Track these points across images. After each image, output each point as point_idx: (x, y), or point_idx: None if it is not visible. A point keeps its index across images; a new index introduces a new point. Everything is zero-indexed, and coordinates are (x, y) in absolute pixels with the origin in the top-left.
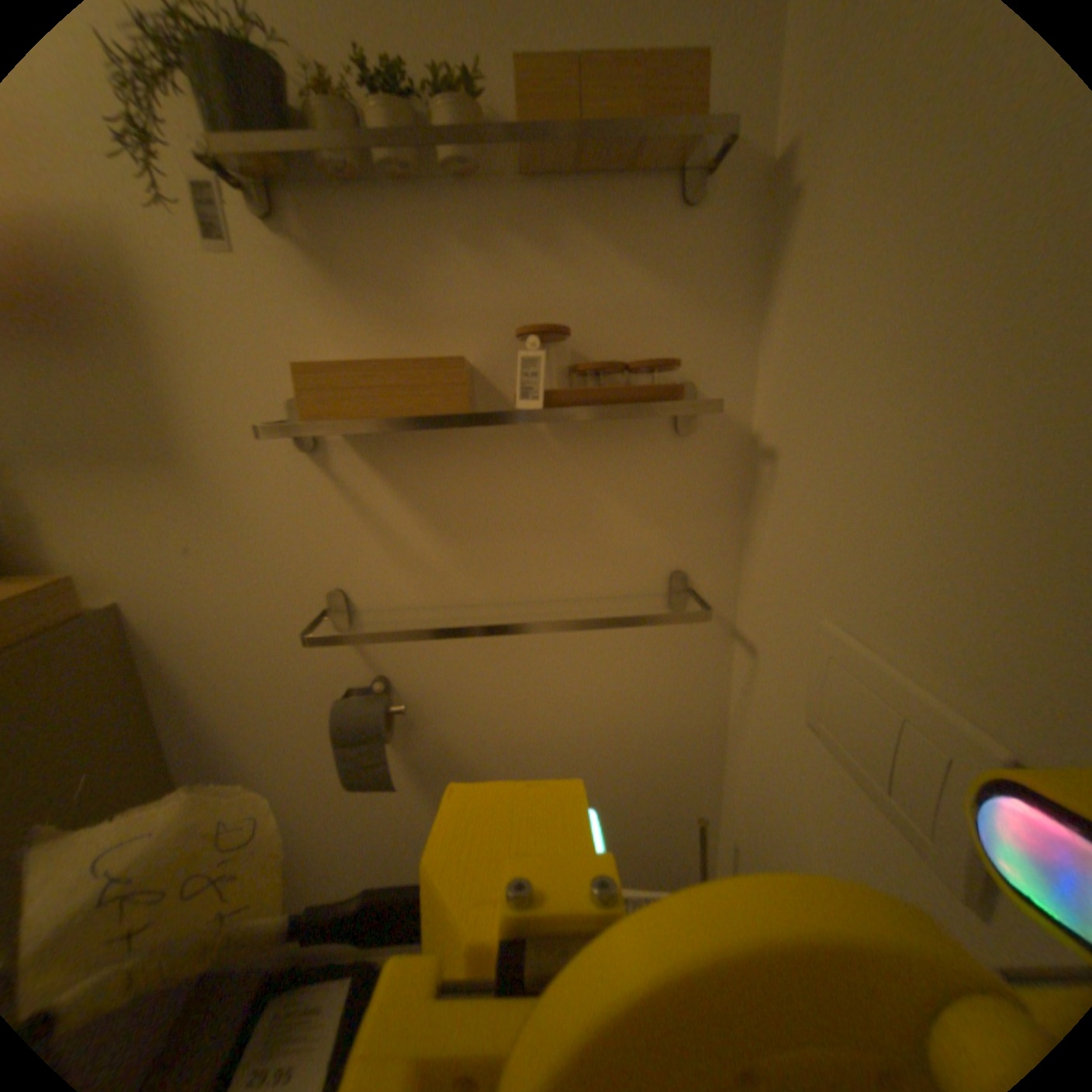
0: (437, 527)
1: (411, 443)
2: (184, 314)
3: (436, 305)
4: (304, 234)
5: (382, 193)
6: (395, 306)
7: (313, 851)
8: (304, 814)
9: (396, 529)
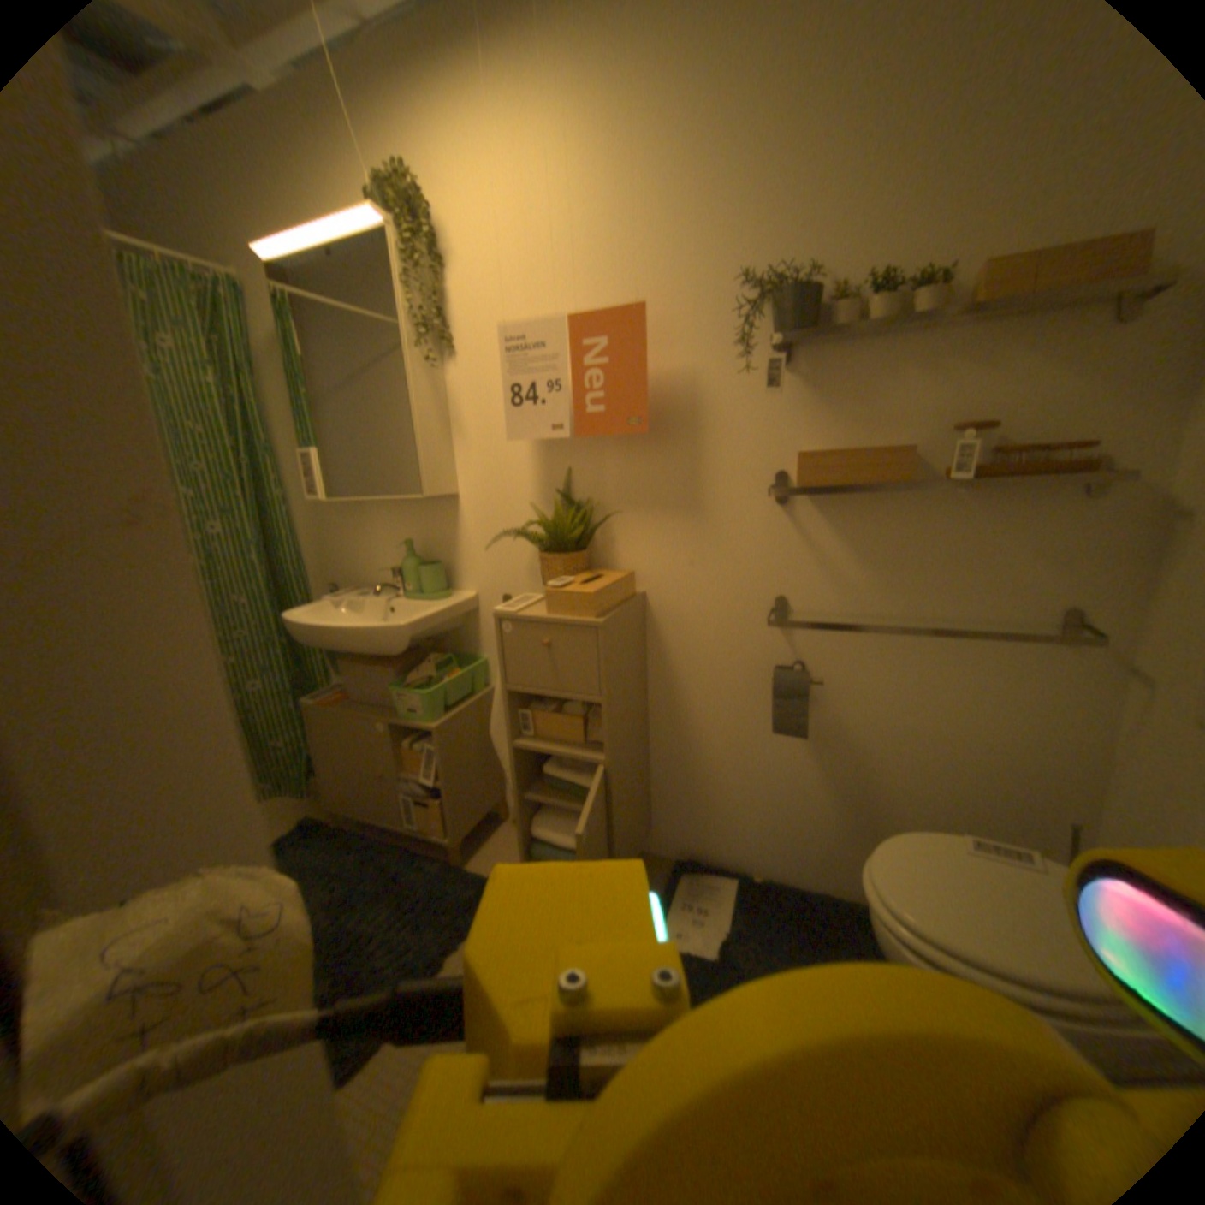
0: (864, 558)
1: (856, 500)
2: (726, 422)
3: (892, 408)
4: (809, 371)
5: (867, 341)
6: (862, 410)
7: (725, 780)
8: (725, 751)
9: (833, 558)
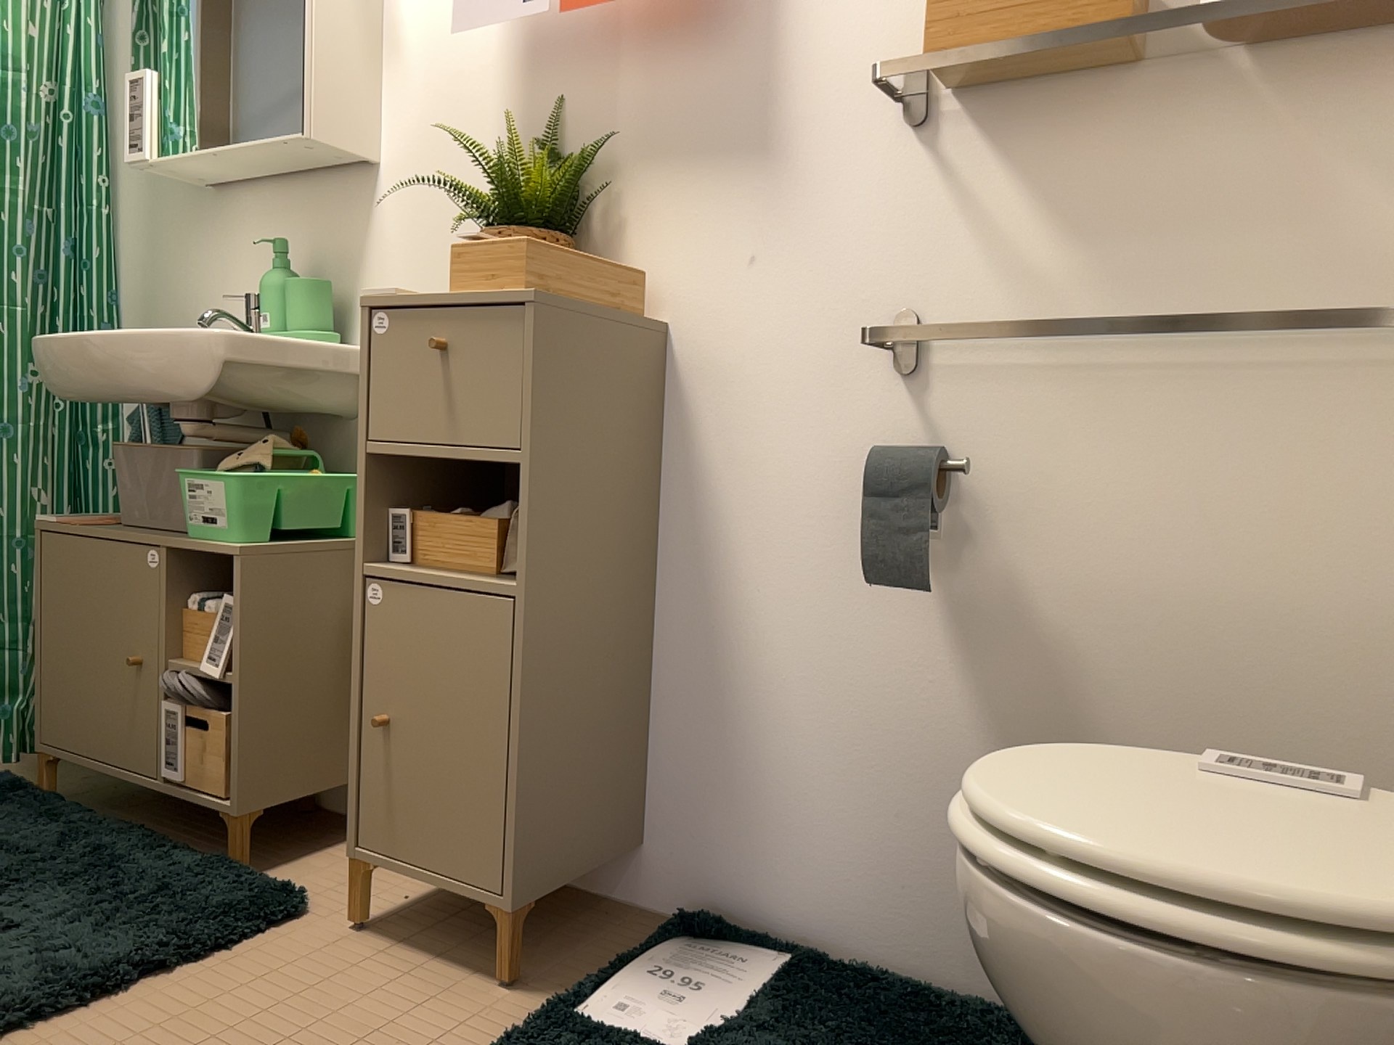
0: (1050, 226)
1: (1035, 114)
2: None
3: None
4: None
5: None
6: None
7: (786, 720)
8: (789, 653)
9: (994, 230)
